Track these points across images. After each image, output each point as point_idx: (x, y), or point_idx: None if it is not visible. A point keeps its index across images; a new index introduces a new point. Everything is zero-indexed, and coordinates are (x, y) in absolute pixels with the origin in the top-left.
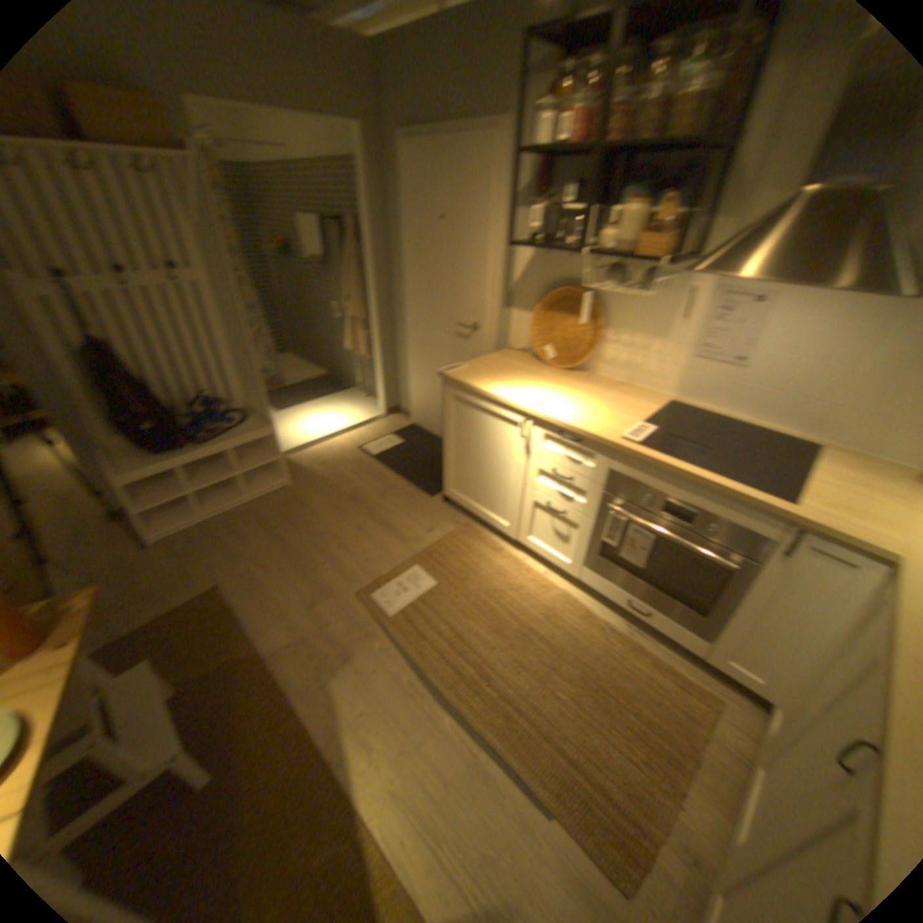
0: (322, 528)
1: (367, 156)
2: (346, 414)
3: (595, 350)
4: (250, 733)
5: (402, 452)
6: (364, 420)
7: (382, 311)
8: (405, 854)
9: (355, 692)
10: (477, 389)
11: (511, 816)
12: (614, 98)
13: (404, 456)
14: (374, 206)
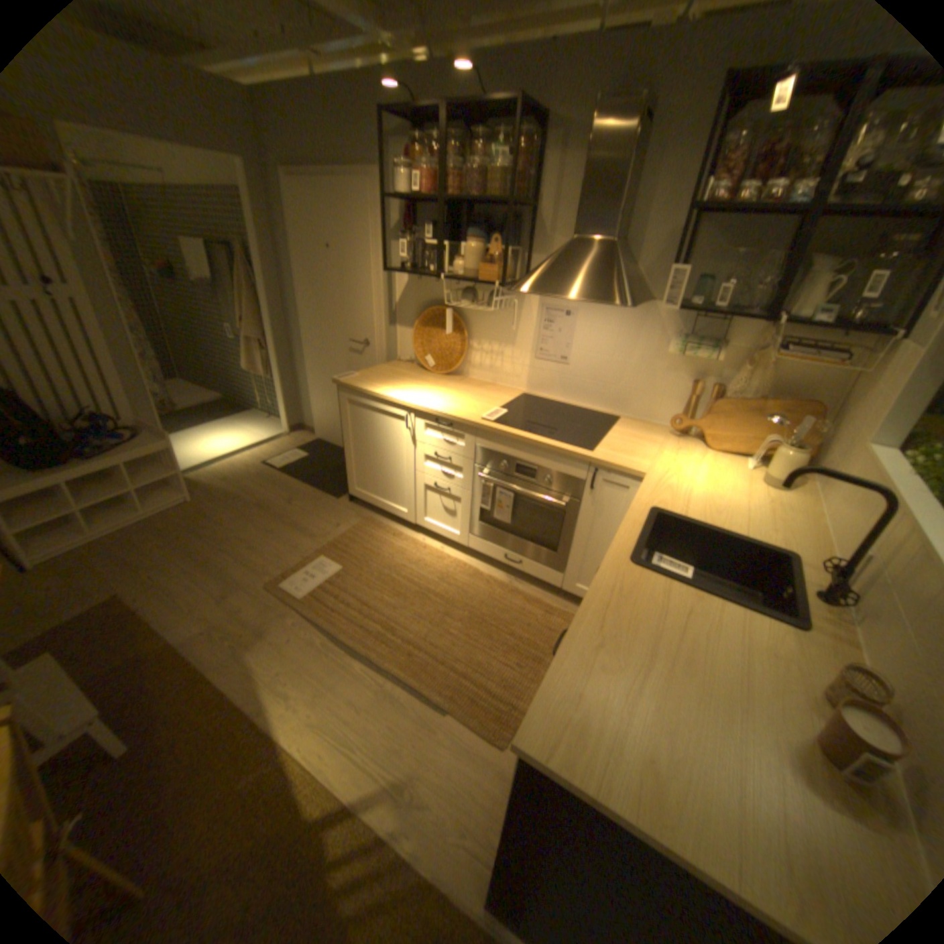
0: (225, 536)
1: (249, 190)
2: (244, 435)
3: (463, 358)
4: (164, 710)
5: (306, 464)
6: (264, 440)
7: (276, 334)
8: (322, 765)
9: (269, 661)
10: (365, 392)
11: (411, 721)
12: (448, 166)
13: (307, 468)
14: (259, 235)
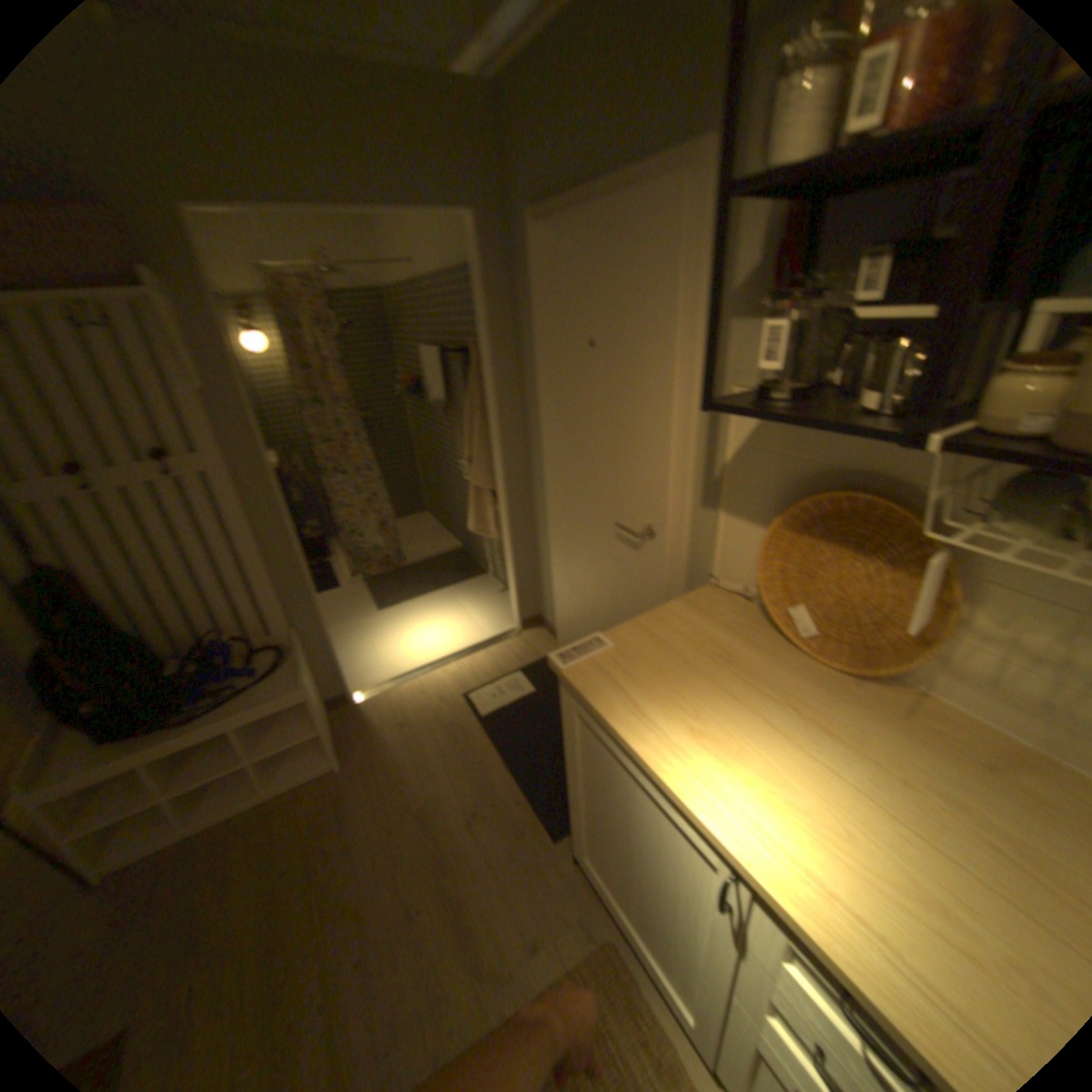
0: (340, 900)
1: (486, 258)
2: (459, 624)
3: (933, 654)
4: None
5: (523, 715)
6: (481, 638)
7: (512, 479)
8: None
9: None
10: (613, 731)
11: None
12: None
13: (523, 725)
14: (496, 330)
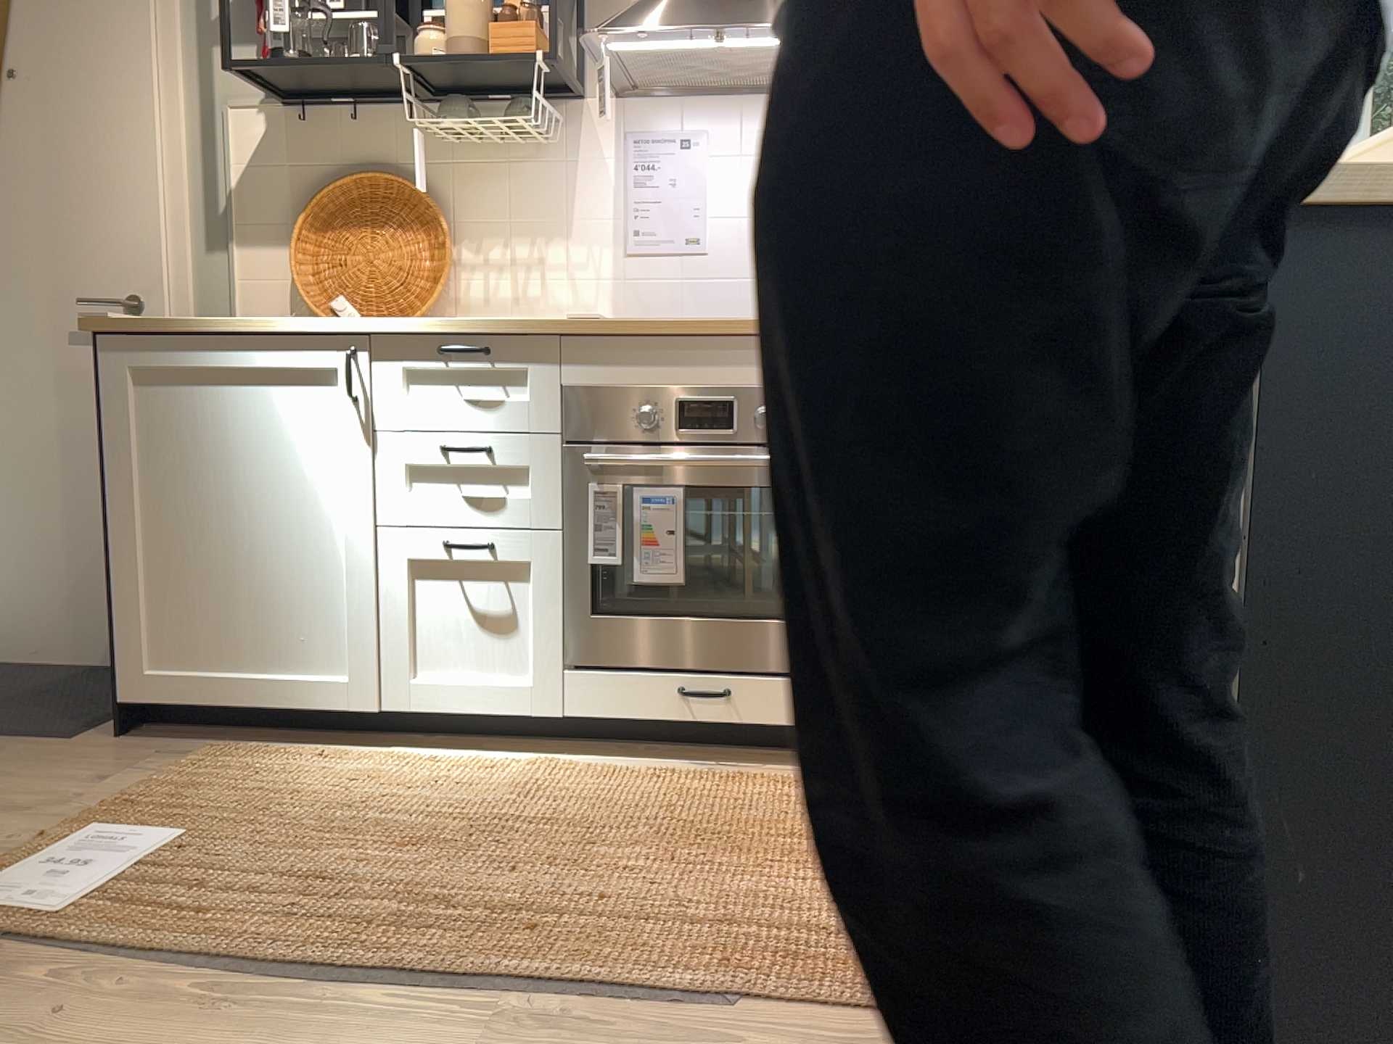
0: None
1: None
2: None
3: (441, 280)
4: None
5: None
6: None
7: None
8: None
9: None
10: (199, 327)
11: None
12: None
13: None
14: None
